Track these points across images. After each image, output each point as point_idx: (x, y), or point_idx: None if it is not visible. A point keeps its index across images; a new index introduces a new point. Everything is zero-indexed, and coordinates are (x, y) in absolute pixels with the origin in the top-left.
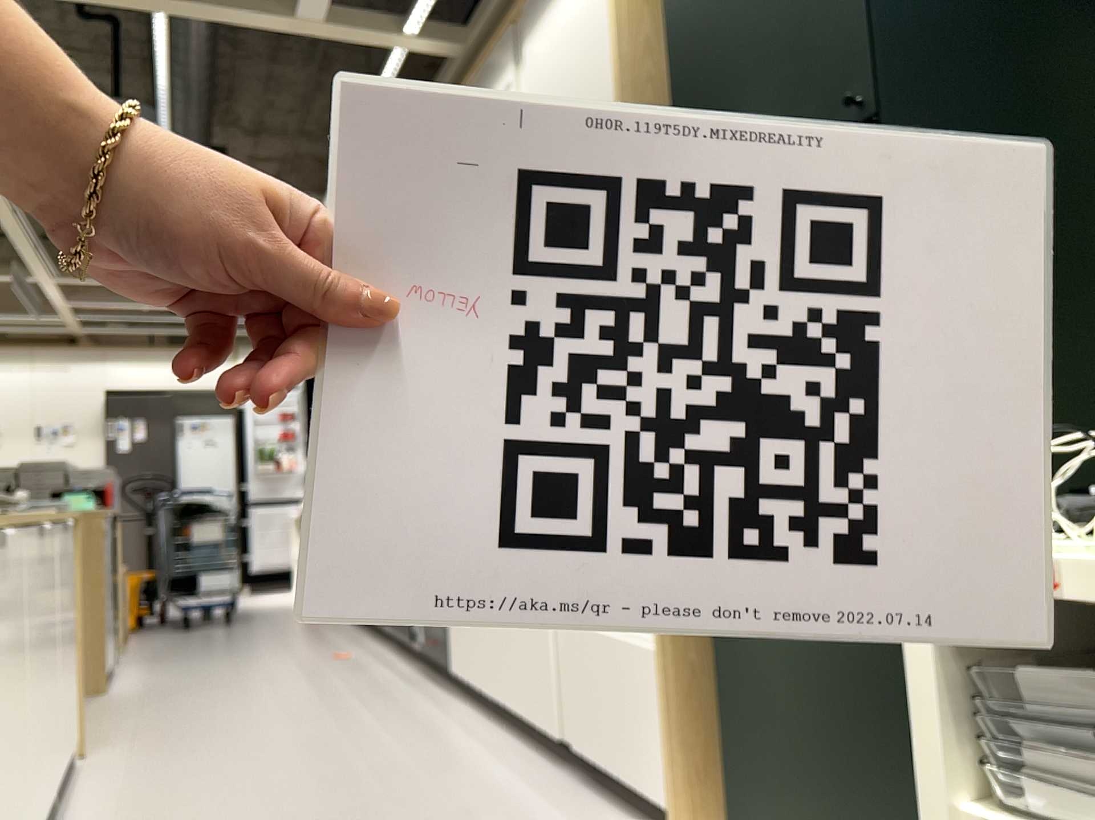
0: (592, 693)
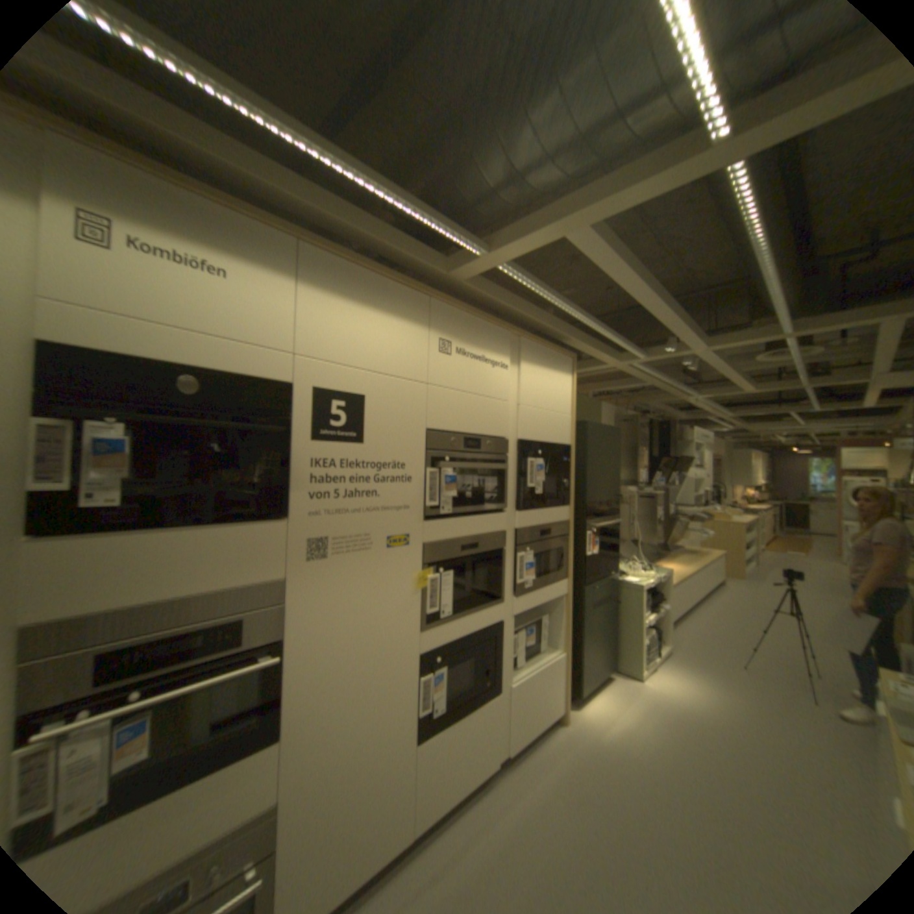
0: (529, 709)
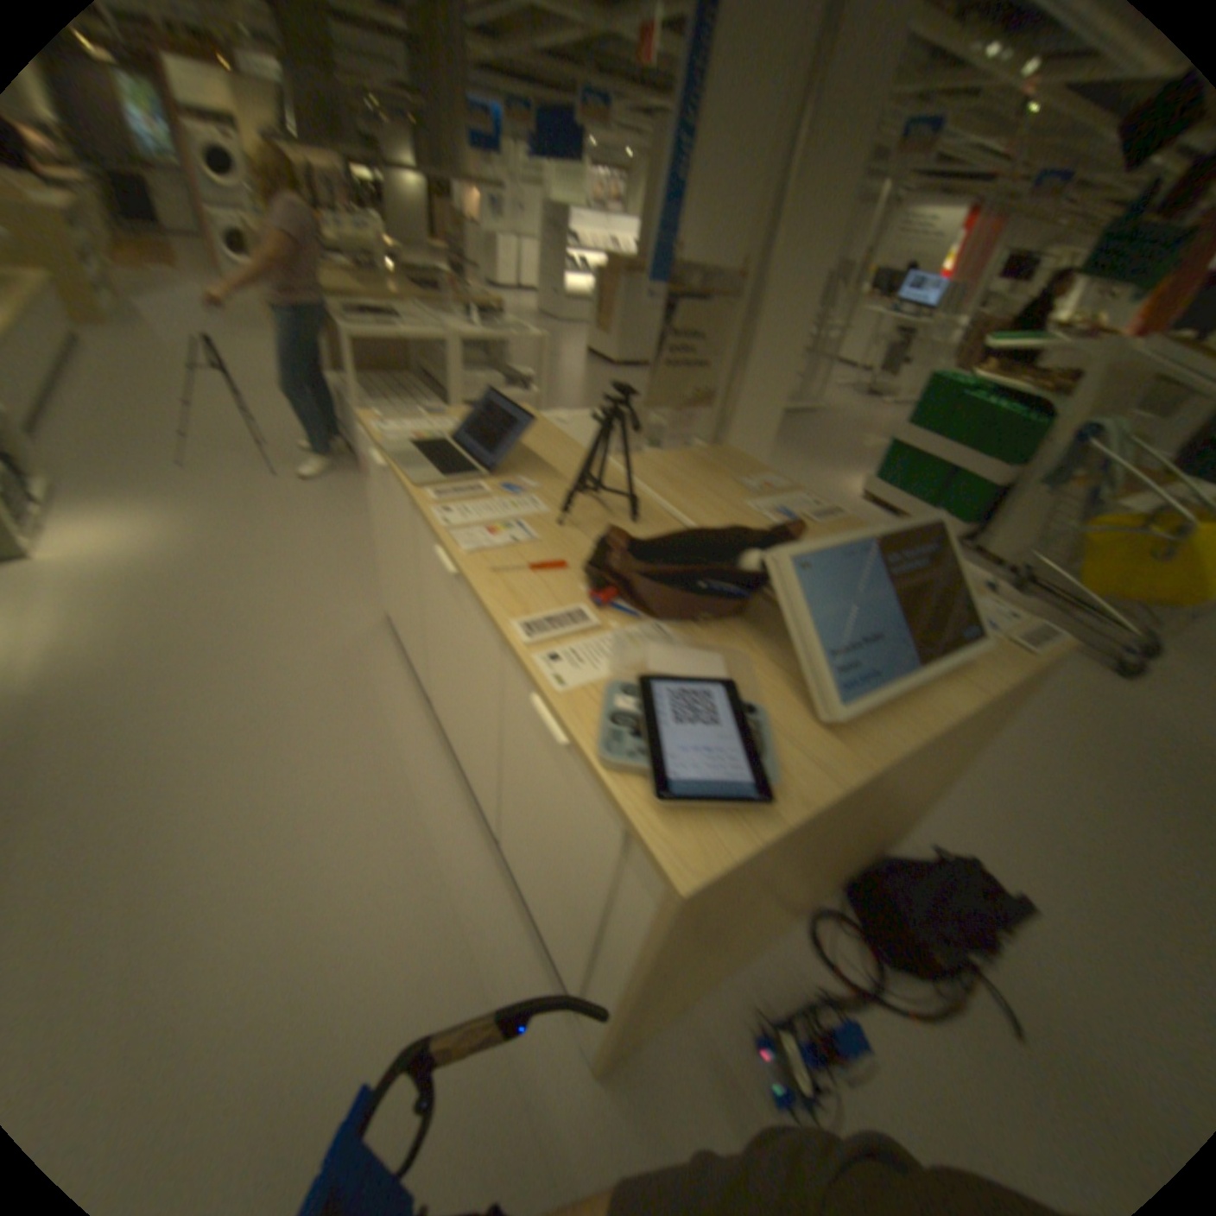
0: None
